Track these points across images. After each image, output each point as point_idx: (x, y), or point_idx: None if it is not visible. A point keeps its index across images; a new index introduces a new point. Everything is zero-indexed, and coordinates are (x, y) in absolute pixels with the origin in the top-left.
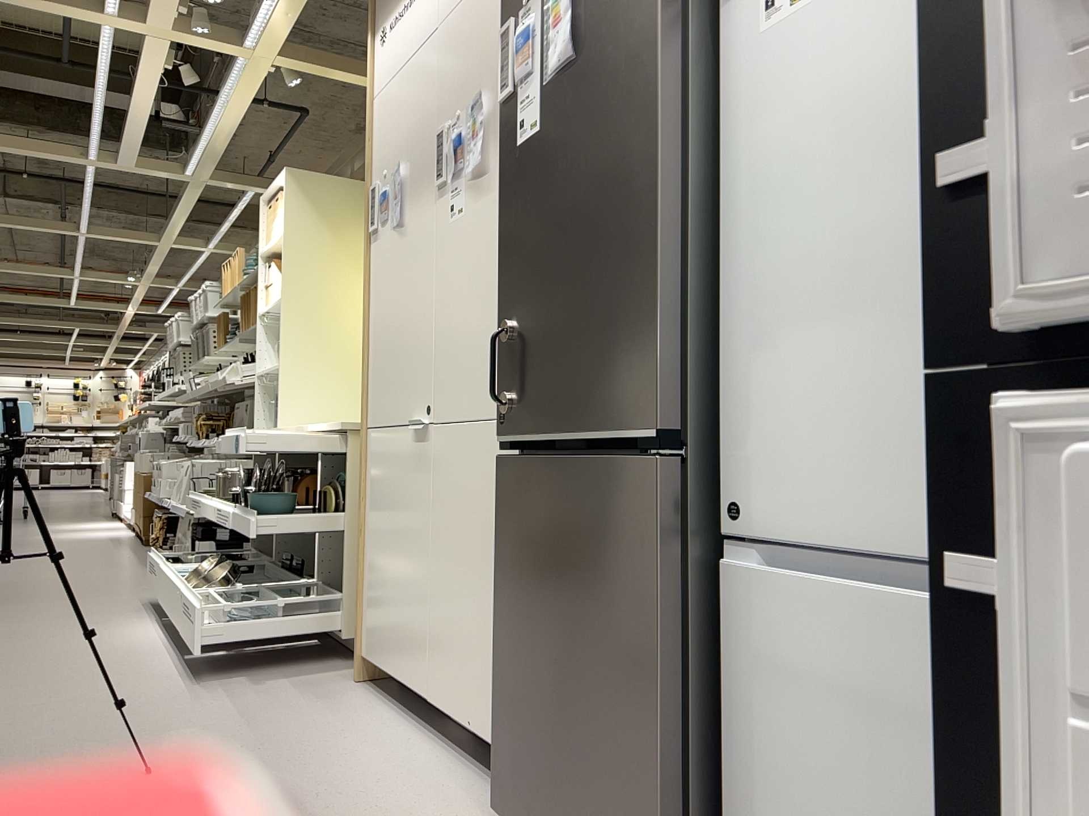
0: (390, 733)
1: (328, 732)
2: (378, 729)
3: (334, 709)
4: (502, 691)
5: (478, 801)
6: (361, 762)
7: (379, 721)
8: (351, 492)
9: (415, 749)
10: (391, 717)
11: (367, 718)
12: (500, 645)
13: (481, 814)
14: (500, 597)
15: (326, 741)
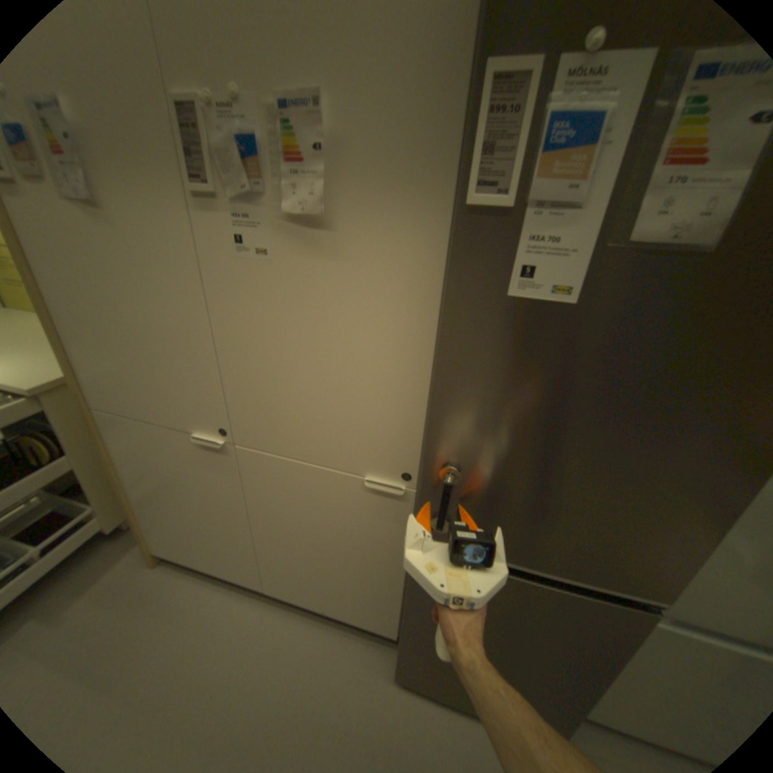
0: (238, 619)
1: (192, 651)
2: (226, 620)
3: (167, 615)
4: (407, 642)
5: (358, 657)
6: (253, 672)
7: (217, 609)
8: (67, 439)
9: (273, 627)
10: (220, 597)
11: (204, 610)
12: (410, 629)
13: (372, 671)
14: (413, 612)
15: (201, 664)
